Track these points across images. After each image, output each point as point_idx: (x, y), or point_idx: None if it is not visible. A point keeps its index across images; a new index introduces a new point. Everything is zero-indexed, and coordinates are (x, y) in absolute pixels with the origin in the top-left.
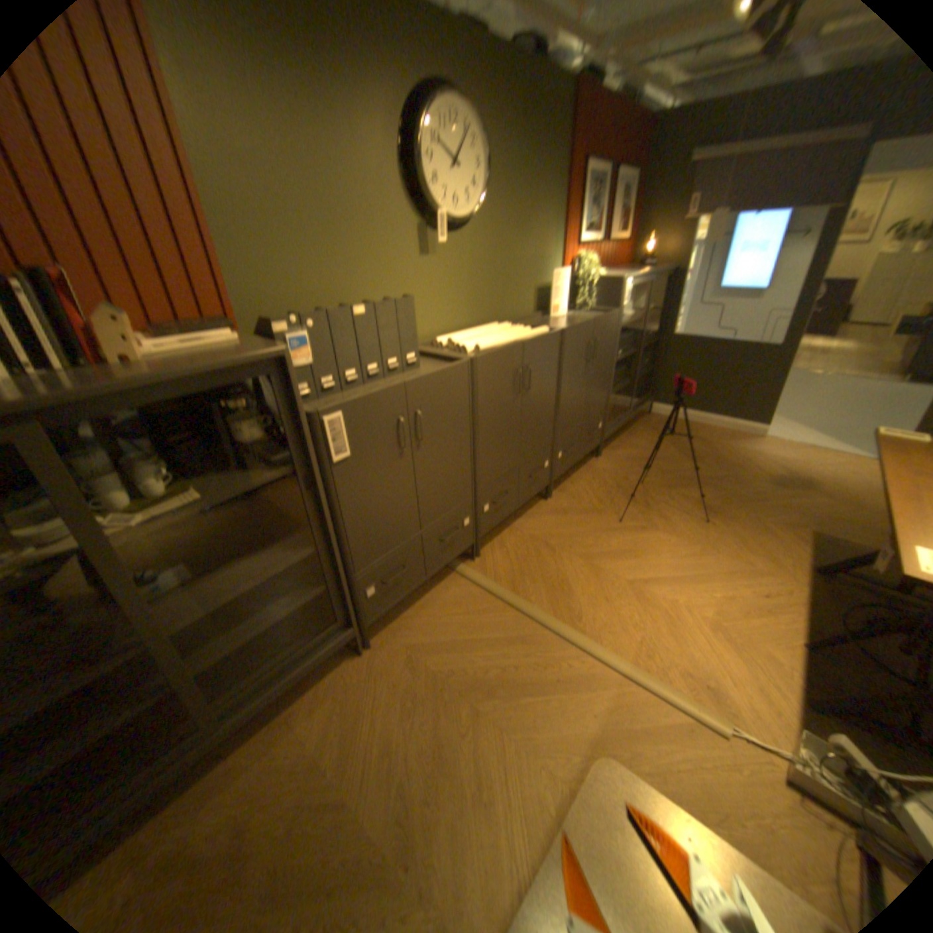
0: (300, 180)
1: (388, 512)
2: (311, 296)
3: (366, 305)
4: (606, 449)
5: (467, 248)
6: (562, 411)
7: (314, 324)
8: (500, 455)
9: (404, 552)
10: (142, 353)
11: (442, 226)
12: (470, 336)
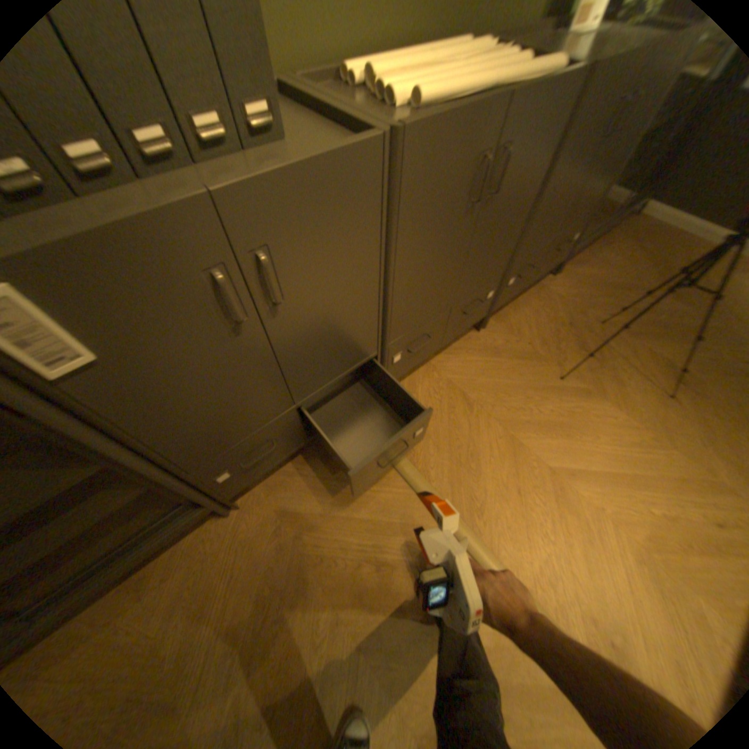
0: None
1: (229, 403)
2: None
3: None
4: (569, 262)
5: None
6: (536, 221)
7: None
8: (426, 295)
9: (269, 430)
10: None
11: None
12: (412, 61)
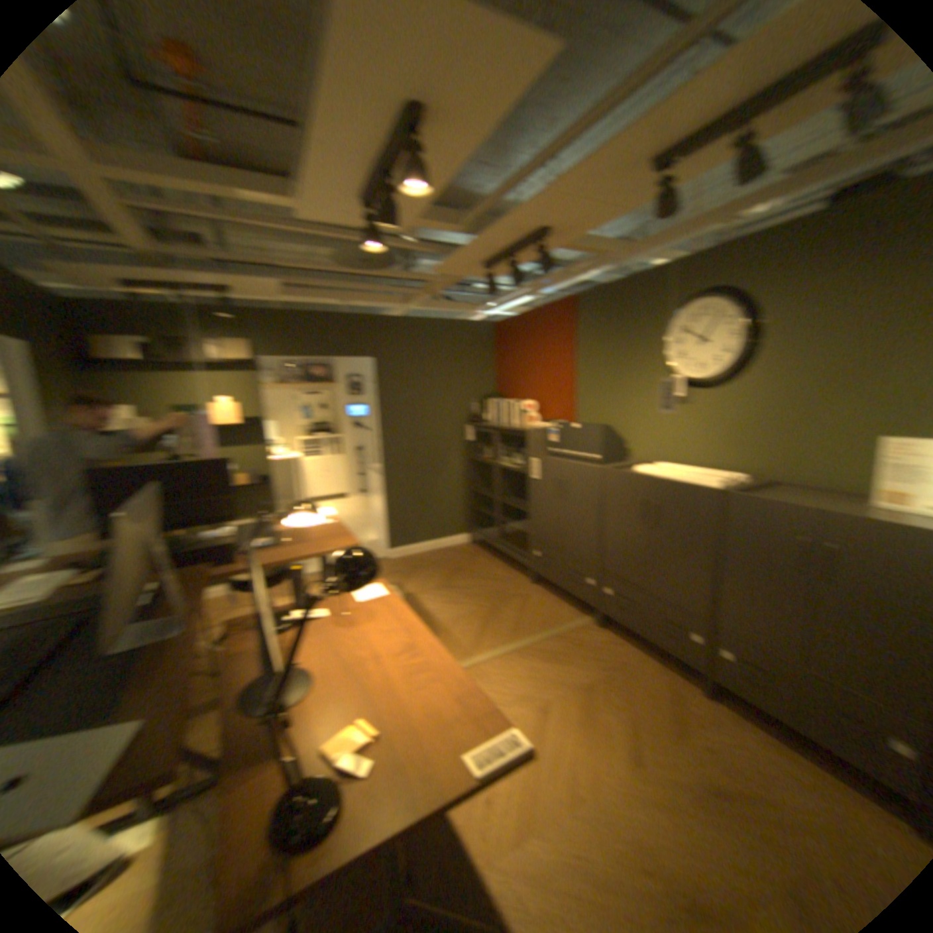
0: (611, 368)
1: (550, 521)
2: (605, 419)
3: (581, 424)
4: None
5: (731, 399)
6: (731, 594)
7: (561, 427)
8: (625, 559)
9: (554, 552)
10: (530, 424)
11: (679, 384)
12: (676, 468)
